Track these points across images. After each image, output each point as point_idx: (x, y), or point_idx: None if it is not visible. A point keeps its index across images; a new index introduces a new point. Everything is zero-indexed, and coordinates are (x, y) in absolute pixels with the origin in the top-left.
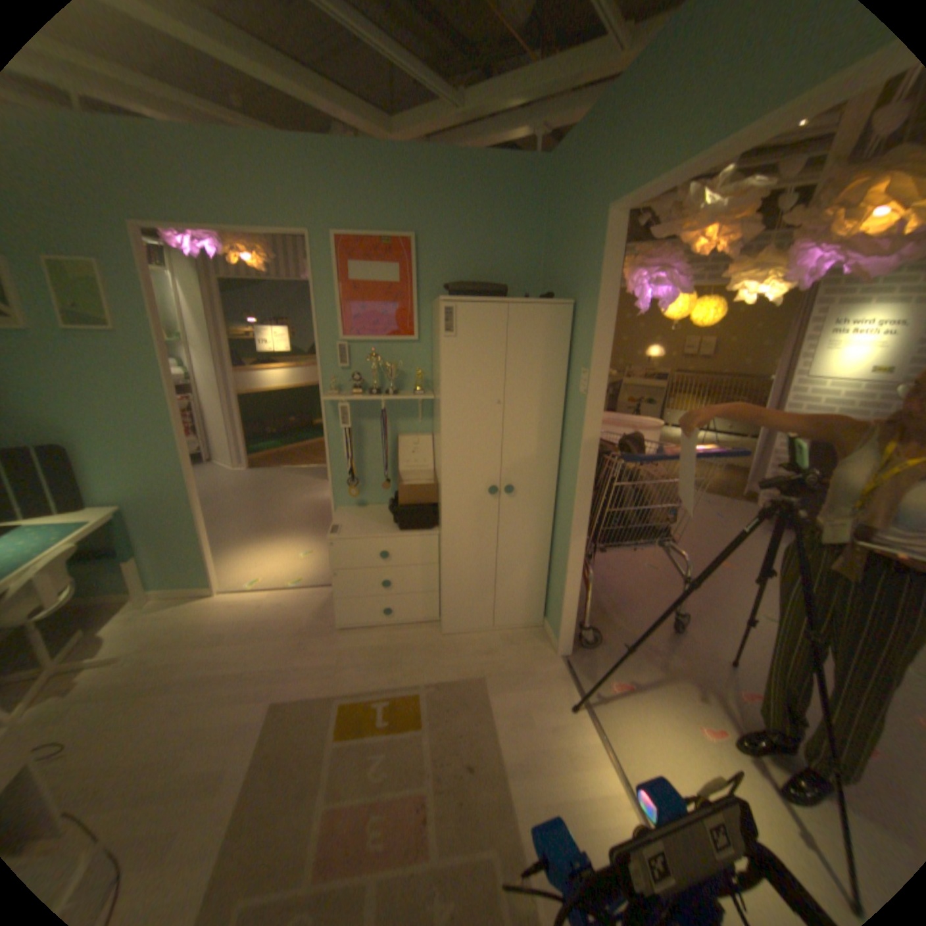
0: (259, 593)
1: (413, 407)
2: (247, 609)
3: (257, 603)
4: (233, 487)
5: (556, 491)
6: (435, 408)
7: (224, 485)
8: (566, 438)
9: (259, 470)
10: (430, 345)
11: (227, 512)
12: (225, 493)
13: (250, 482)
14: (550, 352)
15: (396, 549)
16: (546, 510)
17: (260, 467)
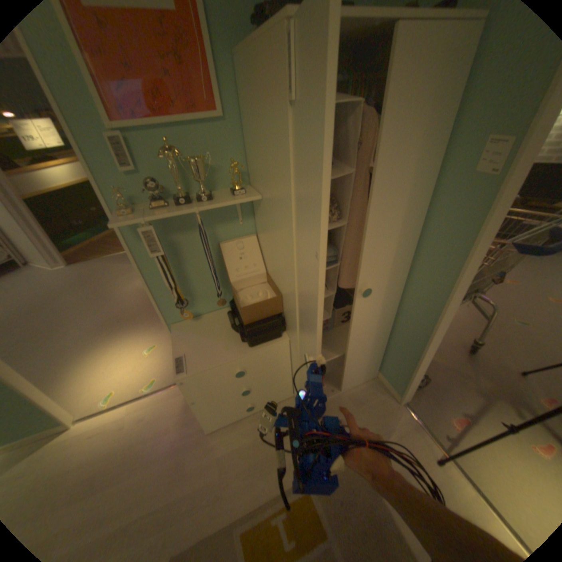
0: (116, 410)
1: (231, 207)
2: (110, 434)
3: (118, 422)
4: (57, 289)
5: (406, 279)
6: (258, 205)
7: (47, 288)
8: (433, 226)
9: (77, 265)
10: (239, 121)
11: (58, 318)
12: (50, 297)
13: (72, 280)
14: (439, 112)
15: (250, 363)
16: (396, 298)
17: (77, 262)
